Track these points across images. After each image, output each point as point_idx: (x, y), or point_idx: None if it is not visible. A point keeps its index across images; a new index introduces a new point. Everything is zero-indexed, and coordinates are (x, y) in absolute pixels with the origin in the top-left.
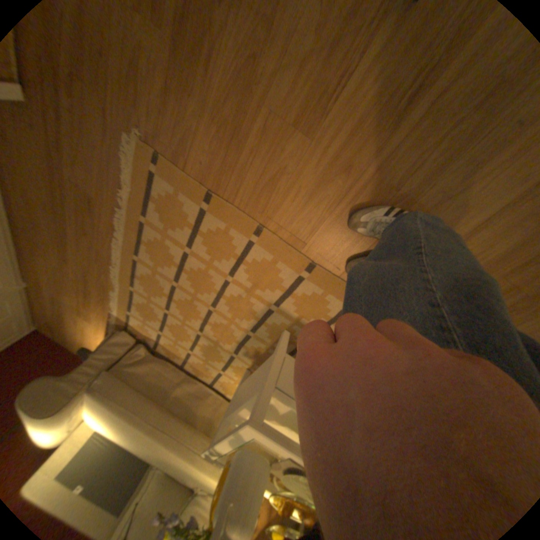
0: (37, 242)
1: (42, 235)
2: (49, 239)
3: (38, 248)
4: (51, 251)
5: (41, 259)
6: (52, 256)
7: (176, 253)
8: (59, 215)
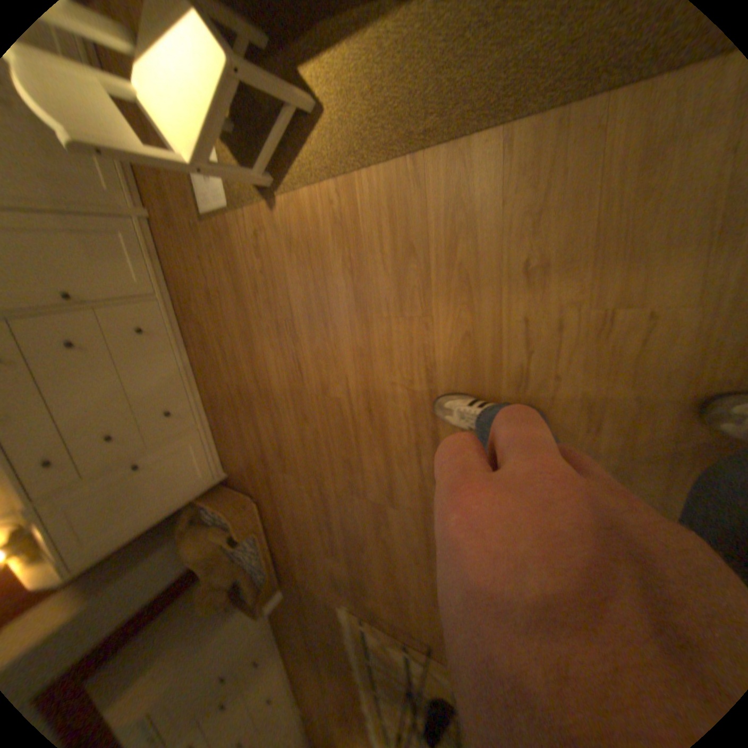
0: (300, 676)
1: (302, 671)
2: (307, 674)
3: (302, 681)
4: (310, 683)
5: (305, 689)
6: (312, 688)
7: (400, 690)
8: (310, 657)
